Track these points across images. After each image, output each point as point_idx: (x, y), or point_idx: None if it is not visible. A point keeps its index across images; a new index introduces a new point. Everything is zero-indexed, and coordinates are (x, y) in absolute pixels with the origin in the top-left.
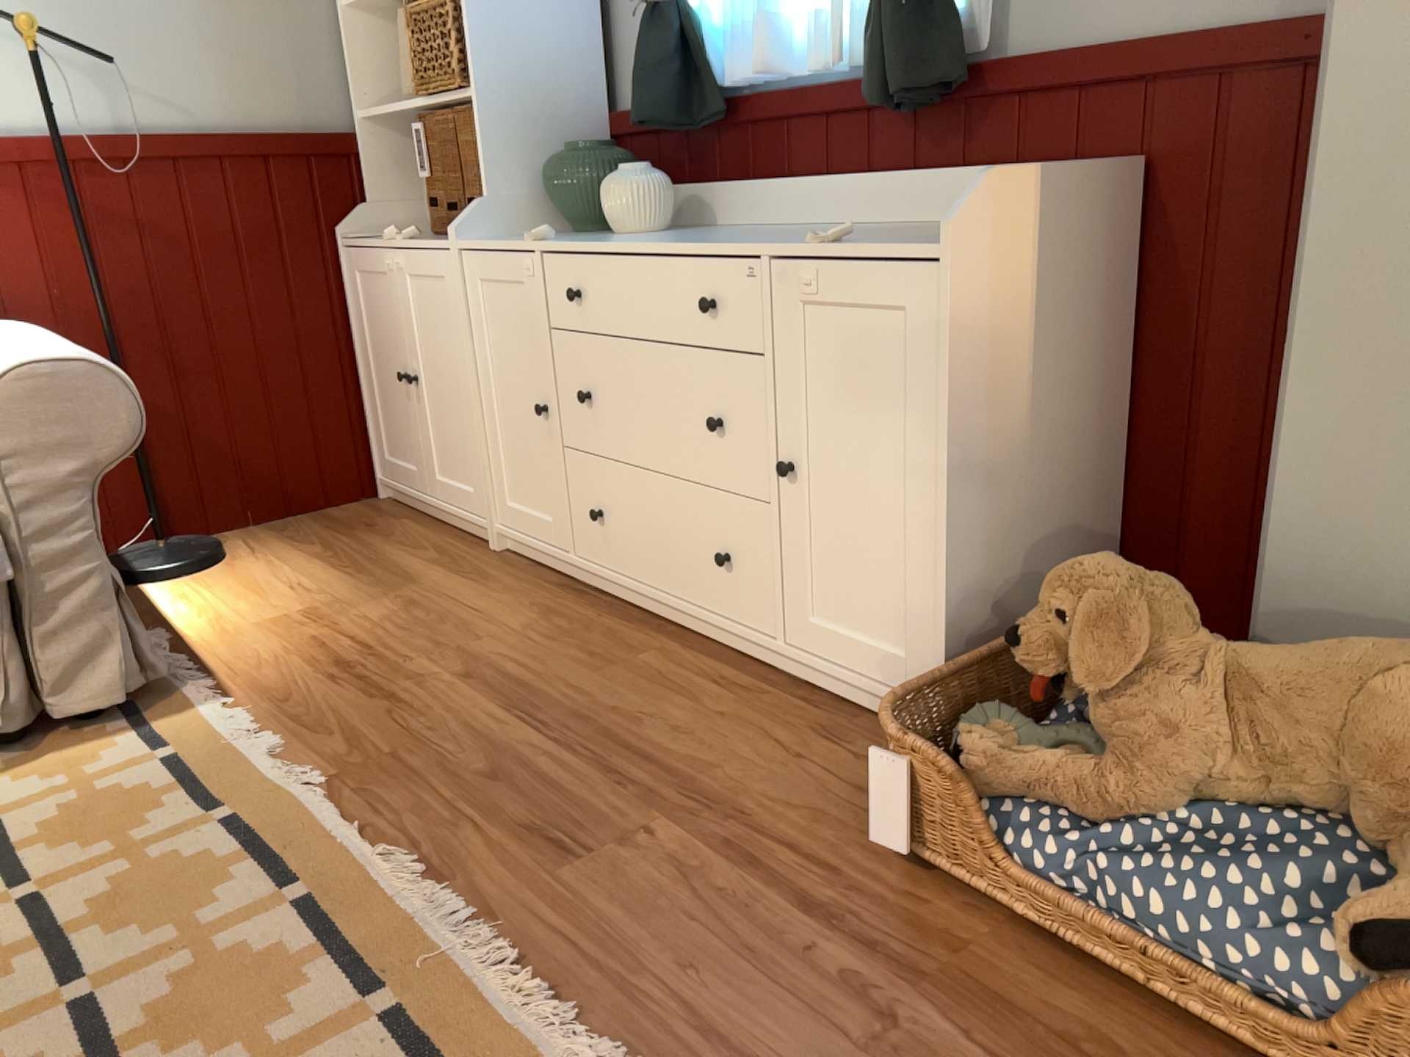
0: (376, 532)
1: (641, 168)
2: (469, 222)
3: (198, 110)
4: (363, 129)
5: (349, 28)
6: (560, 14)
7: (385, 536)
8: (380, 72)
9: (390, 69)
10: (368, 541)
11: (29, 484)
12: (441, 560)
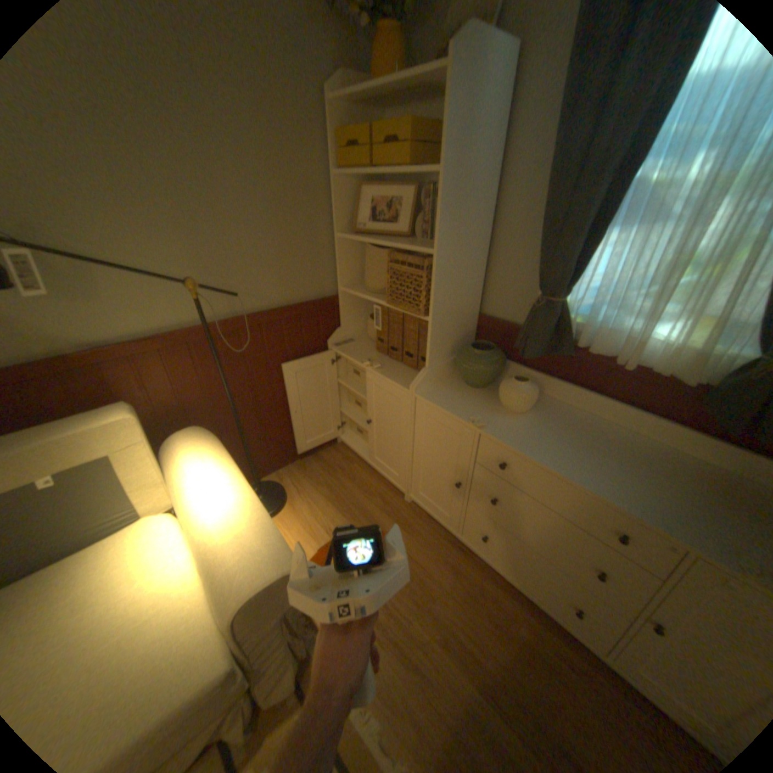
0: (347, 474)
1: (529, 380)
2: (422, 381)
3: (268, 293)
4: (342, 291)
5: (340, 243)
6: (473, 270)
7: (352, 479)
8: (351, 263)
9: (356, 261)
10: (346, 483)
11: (253, 642)
12: (386, 507)
